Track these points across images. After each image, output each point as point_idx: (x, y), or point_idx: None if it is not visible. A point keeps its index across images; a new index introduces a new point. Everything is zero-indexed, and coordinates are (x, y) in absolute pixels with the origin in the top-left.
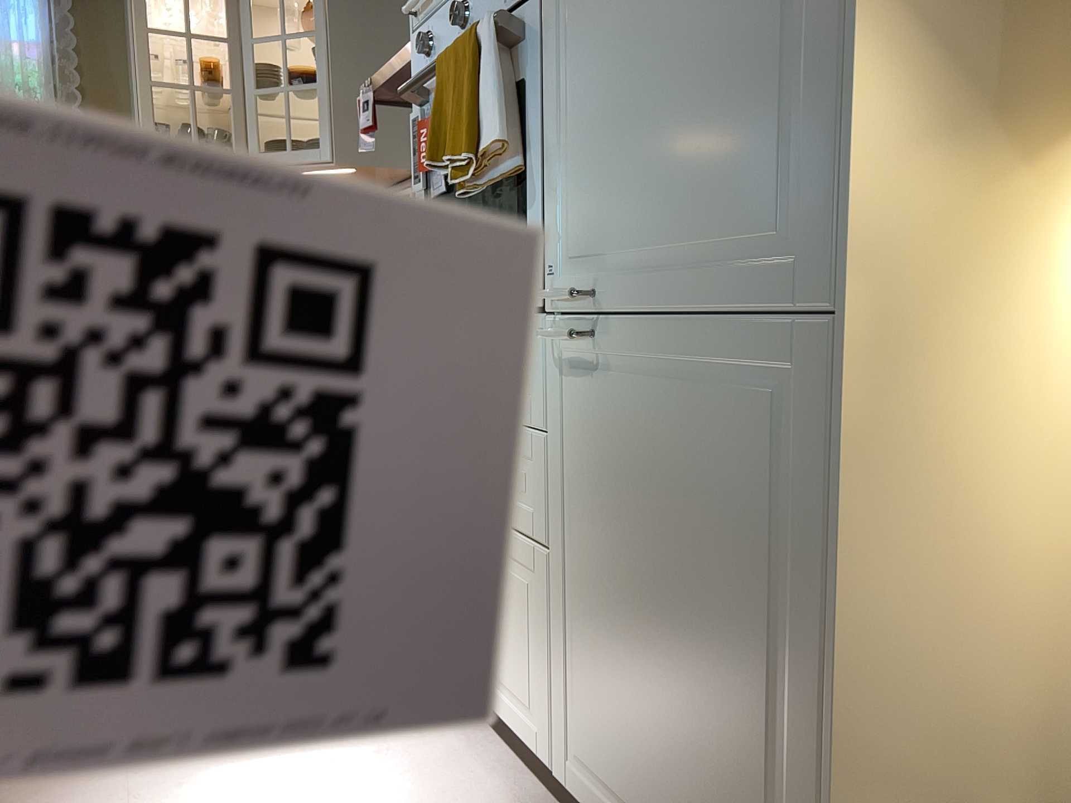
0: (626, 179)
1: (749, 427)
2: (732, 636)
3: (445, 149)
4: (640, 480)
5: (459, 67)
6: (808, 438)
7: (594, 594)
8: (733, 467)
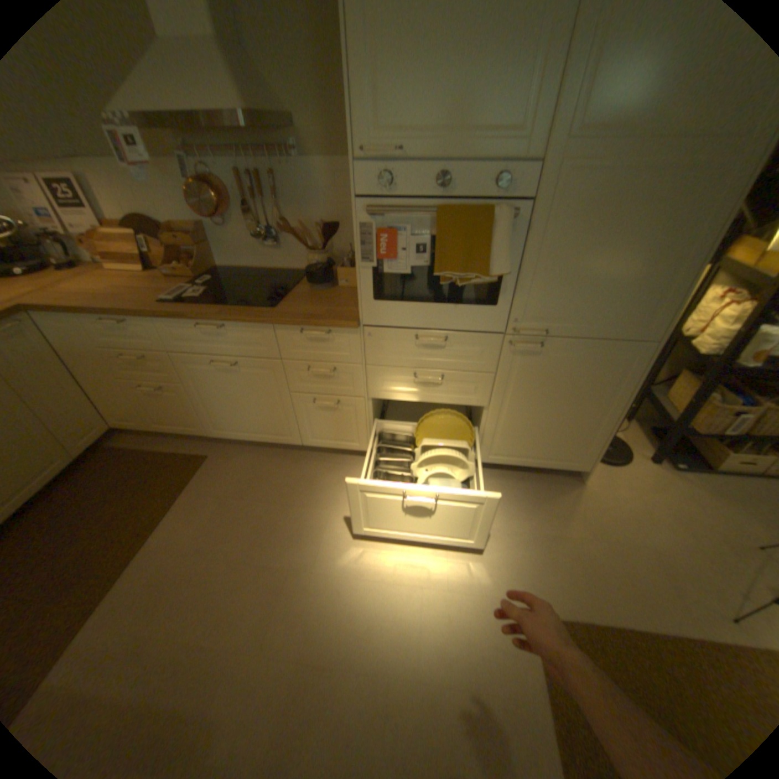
0: (572, 294)
1: (609, 365)
2: (583, 410)
3: (449, 266)
4: (550, 381)
5: (466, 224)
6: (630, 366)
7: (513, 413)
8: (598, 375)
